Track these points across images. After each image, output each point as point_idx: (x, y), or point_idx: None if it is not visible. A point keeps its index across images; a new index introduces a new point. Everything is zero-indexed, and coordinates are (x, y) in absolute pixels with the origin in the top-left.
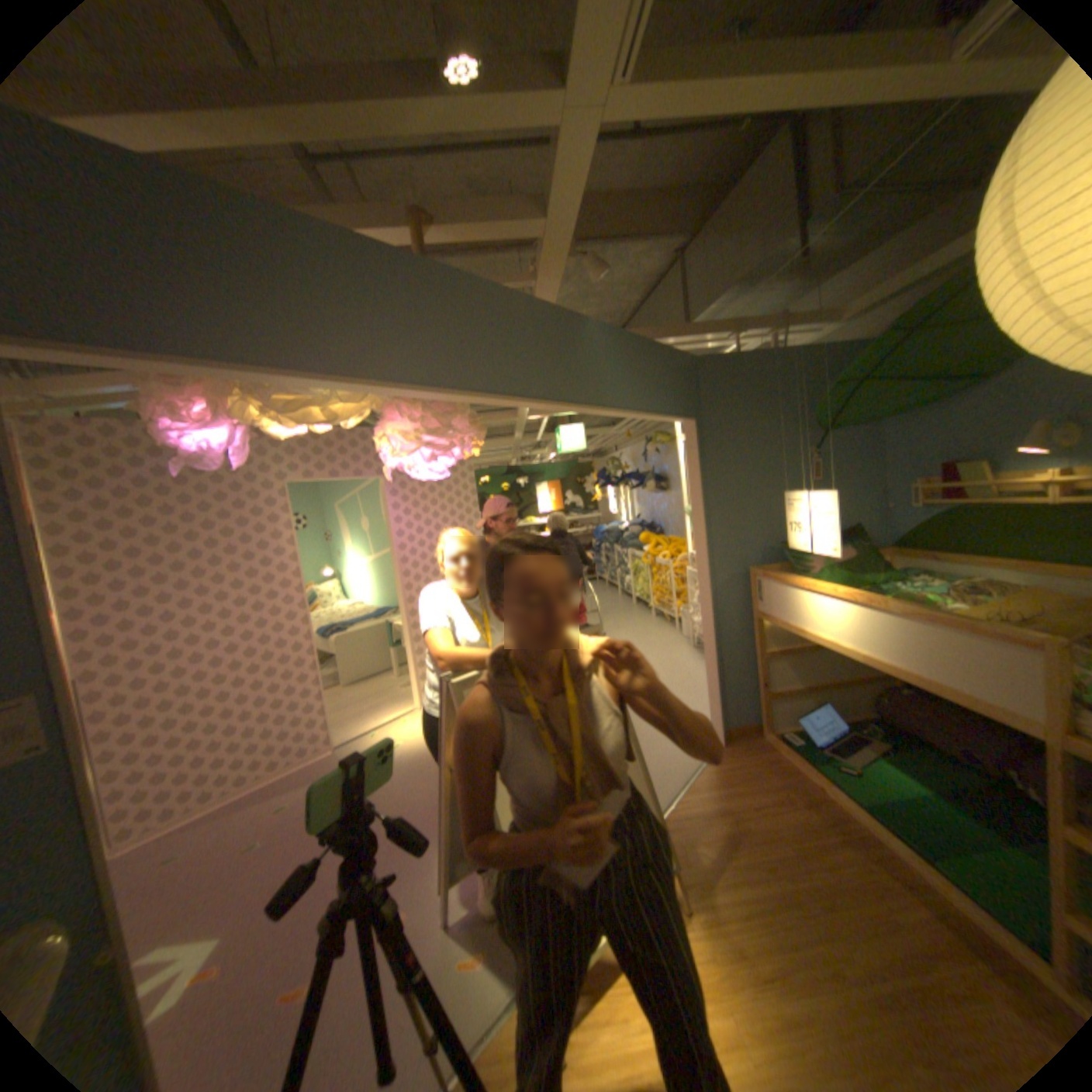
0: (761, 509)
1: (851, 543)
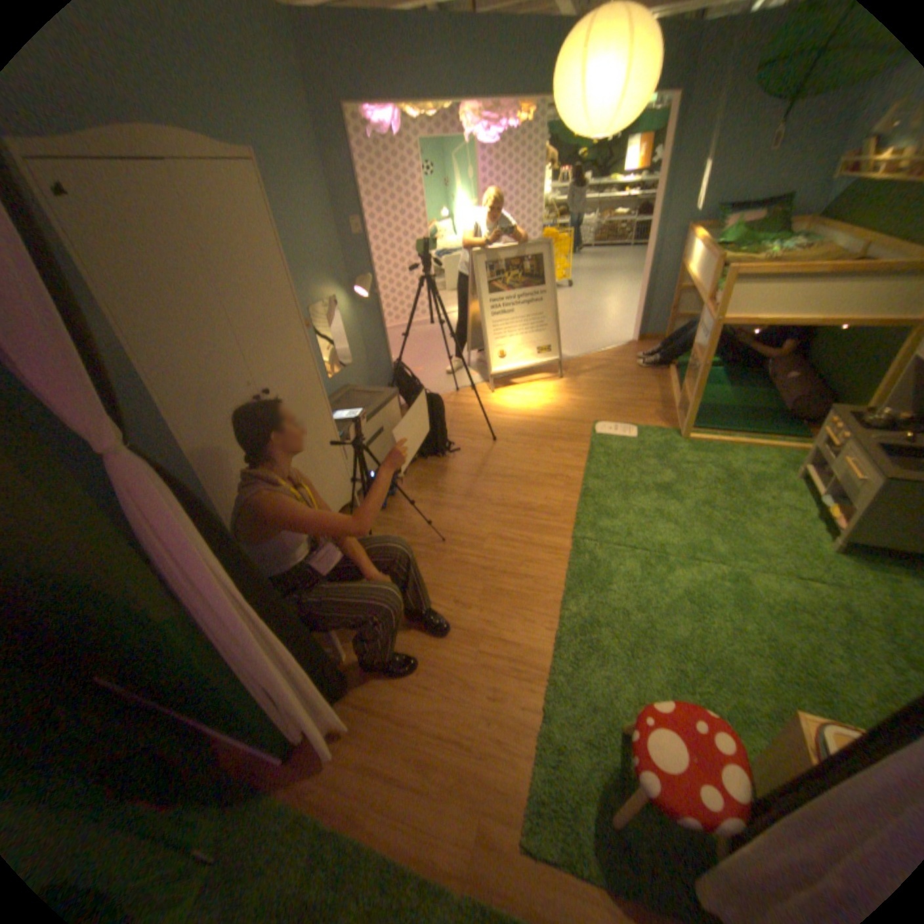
0: (716, 176)
1: (767, 209)
